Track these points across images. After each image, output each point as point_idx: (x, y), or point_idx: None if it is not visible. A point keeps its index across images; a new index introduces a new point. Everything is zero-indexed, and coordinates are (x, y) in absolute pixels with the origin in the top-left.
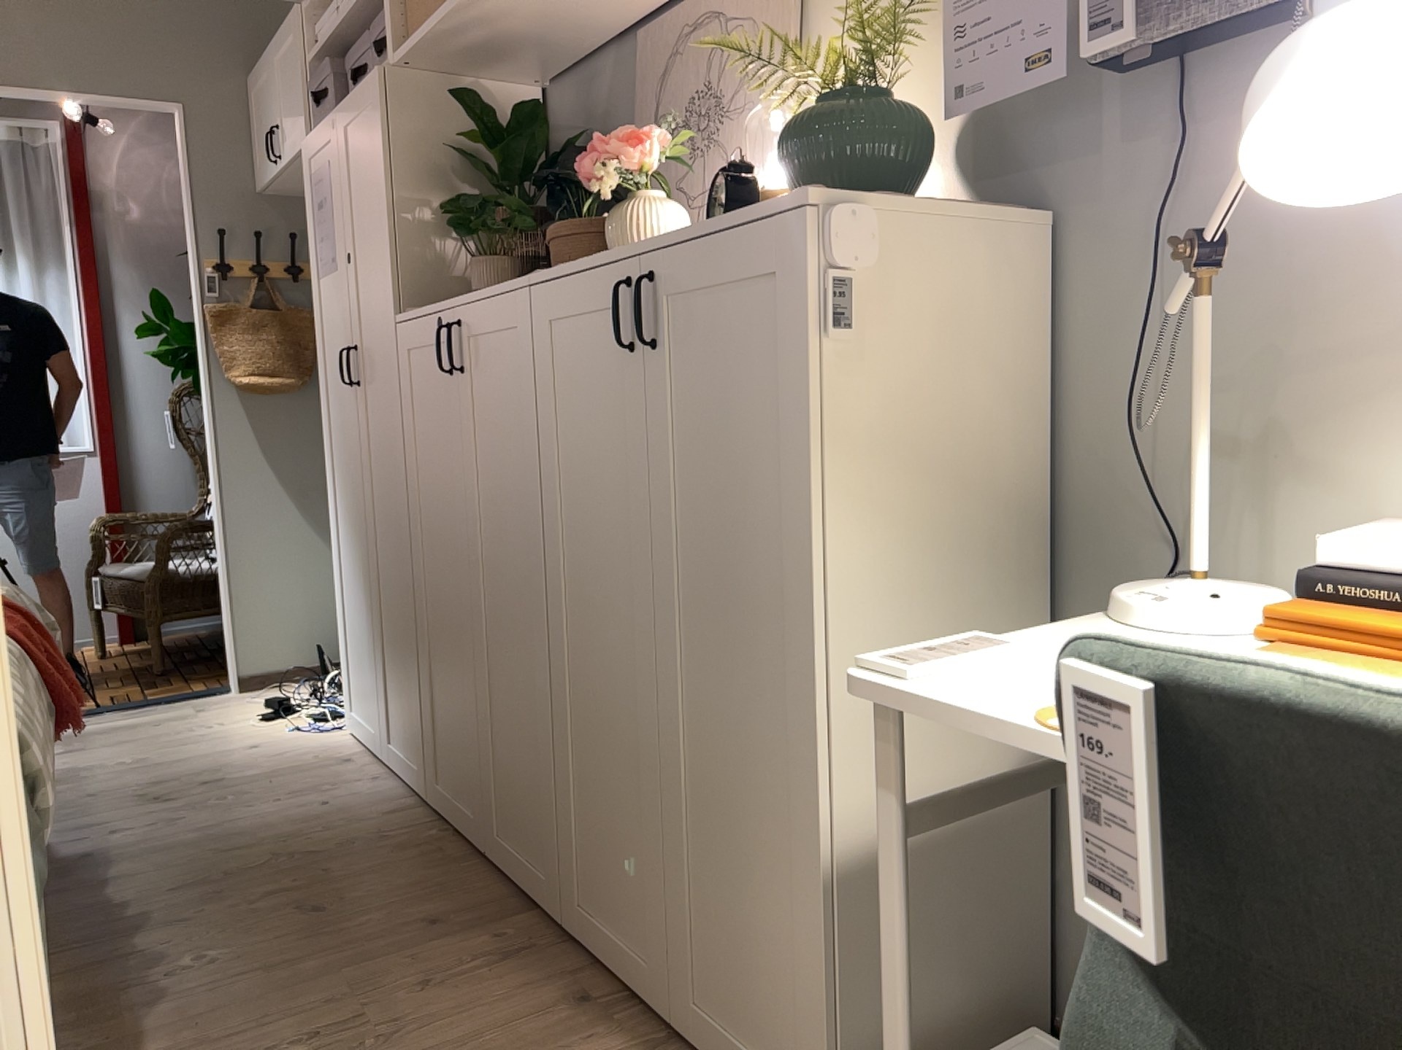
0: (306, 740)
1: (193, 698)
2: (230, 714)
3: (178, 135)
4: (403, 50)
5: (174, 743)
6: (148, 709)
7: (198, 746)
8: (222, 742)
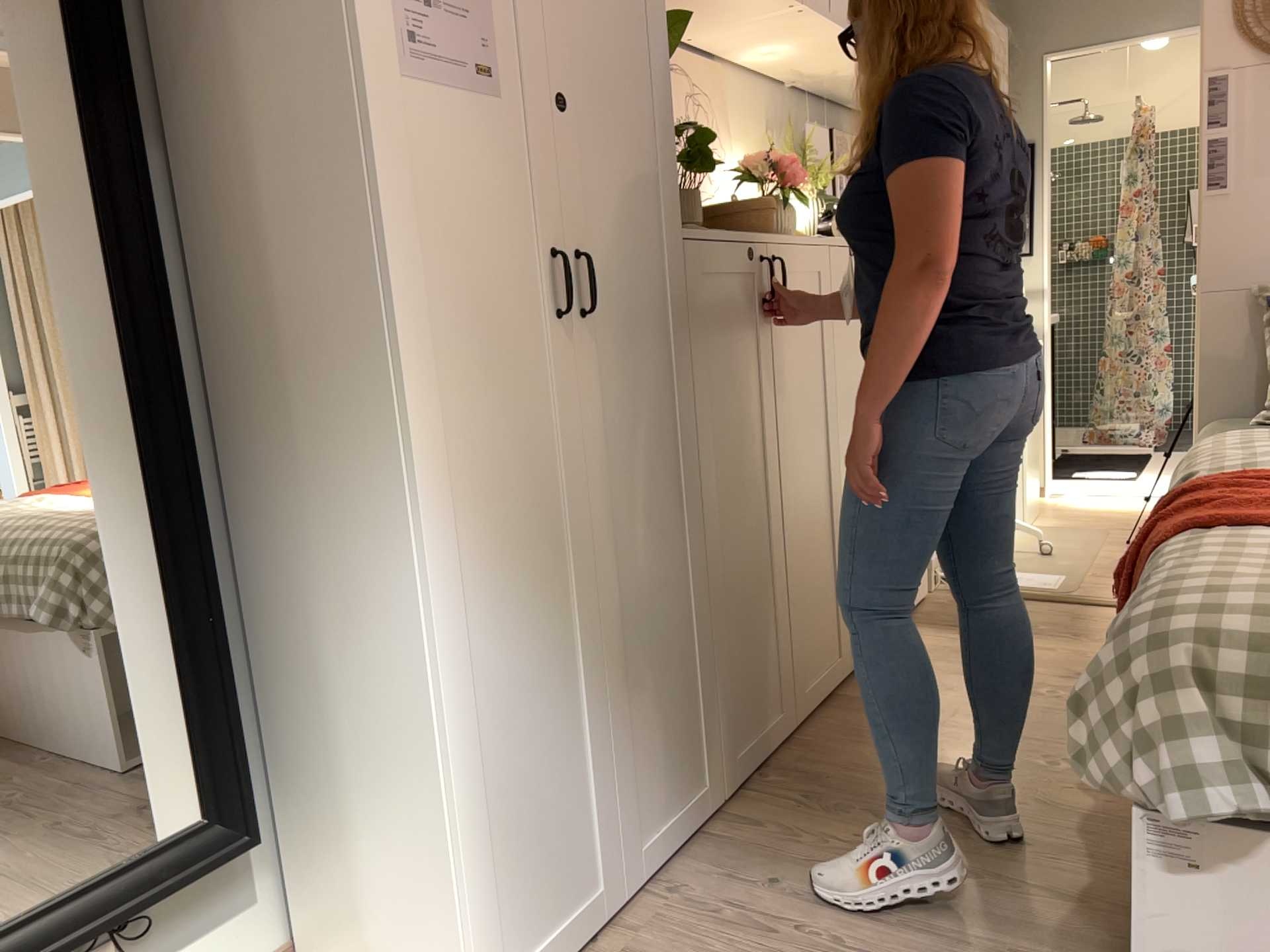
0: None
1: None
2: None
3: None
4: None
5: None
6: None
7: None
8: None
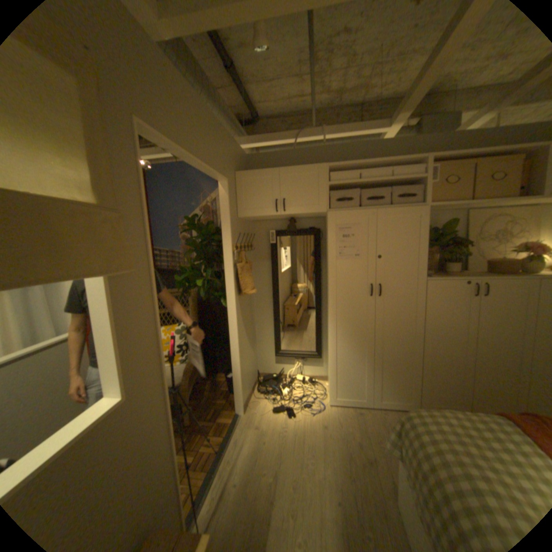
0: (330, 416)
1: (236, 426)
2: (273, 423)
3: (223, 192)
4: (442, 205)
5: (299, 445)
6: (235, 442)
7: (310, 440)
8: (312, 433)
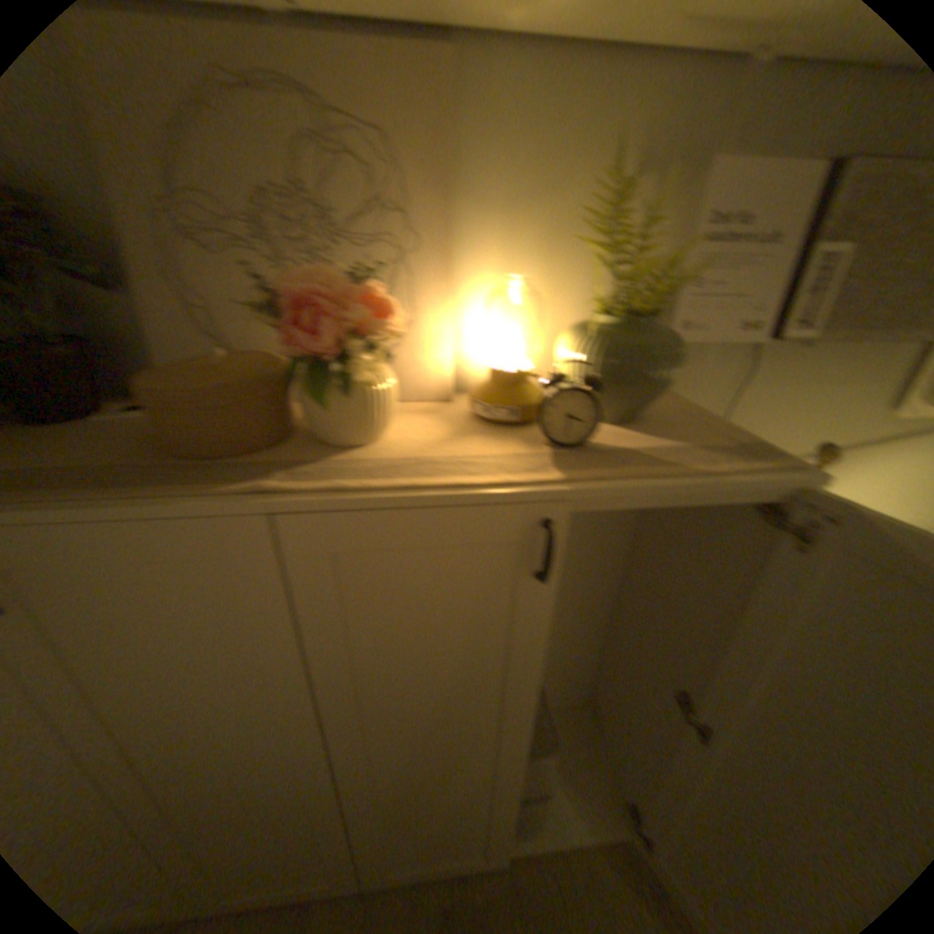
0: None
1: None
2: None
3: None
4: None
5: None
6: None
7: None
8: None
